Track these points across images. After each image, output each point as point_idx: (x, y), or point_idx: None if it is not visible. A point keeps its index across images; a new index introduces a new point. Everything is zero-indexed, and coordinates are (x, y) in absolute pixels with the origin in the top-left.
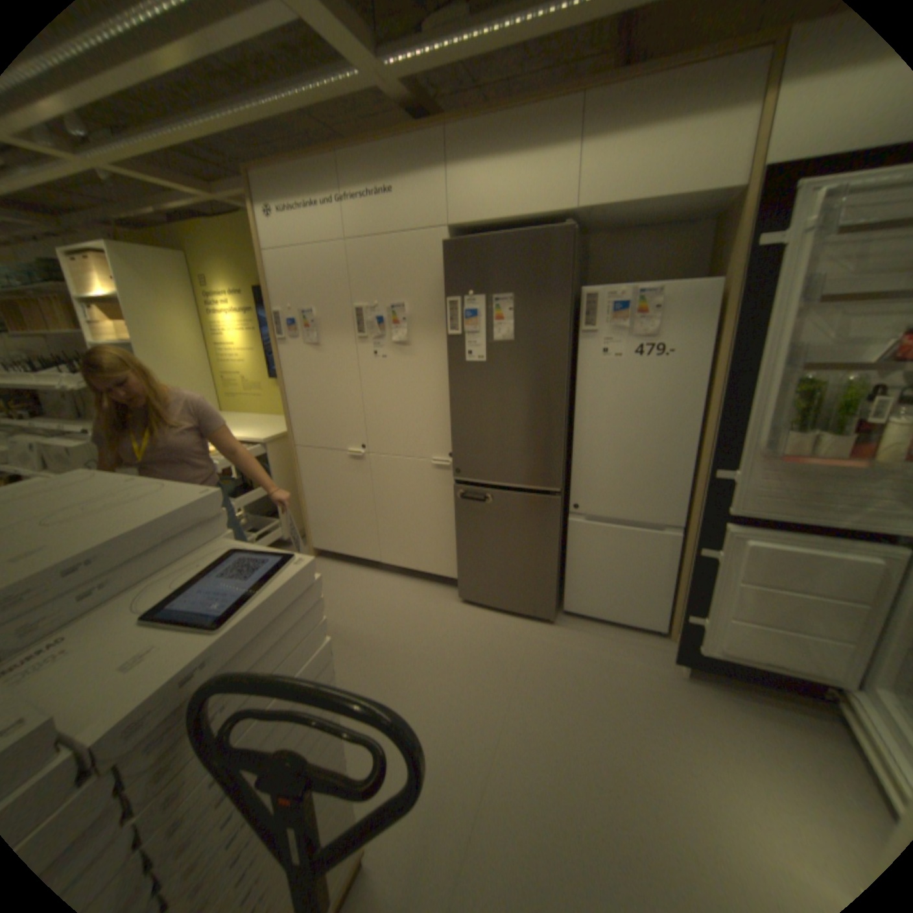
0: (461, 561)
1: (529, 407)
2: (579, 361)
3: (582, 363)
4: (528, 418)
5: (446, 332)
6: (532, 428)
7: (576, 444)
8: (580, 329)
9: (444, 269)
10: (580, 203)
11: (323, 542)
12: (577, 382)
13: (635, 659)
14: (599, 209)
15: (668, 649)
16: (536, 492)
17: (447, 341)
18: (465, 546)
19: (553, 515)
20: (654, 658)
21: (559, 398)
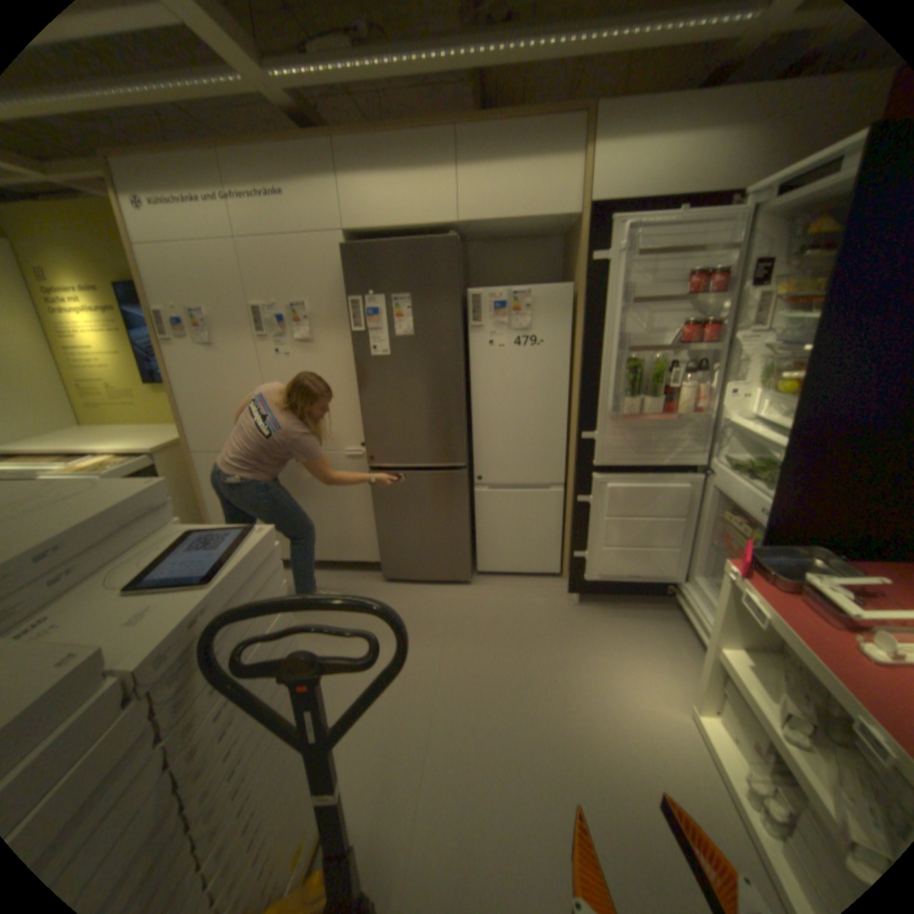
0: (382, 543)
1: (433, 395)
2: (470, 353)
3: (474, 354)
4: (433, 404)
5: (349, 329)
6: (437, 413)
7: (475, 424)
8: (469, 325)
9: (342, 271)
10: (459, 218)
11: None
12: (471, 371)
13: (537, 598)
14: (475, 224)
15: (561, 585)
16: (445, 469)
17: (351, 338)
18: (385, 528)
19: (461, 488)
20: (552, 594)
21: (458, 385)
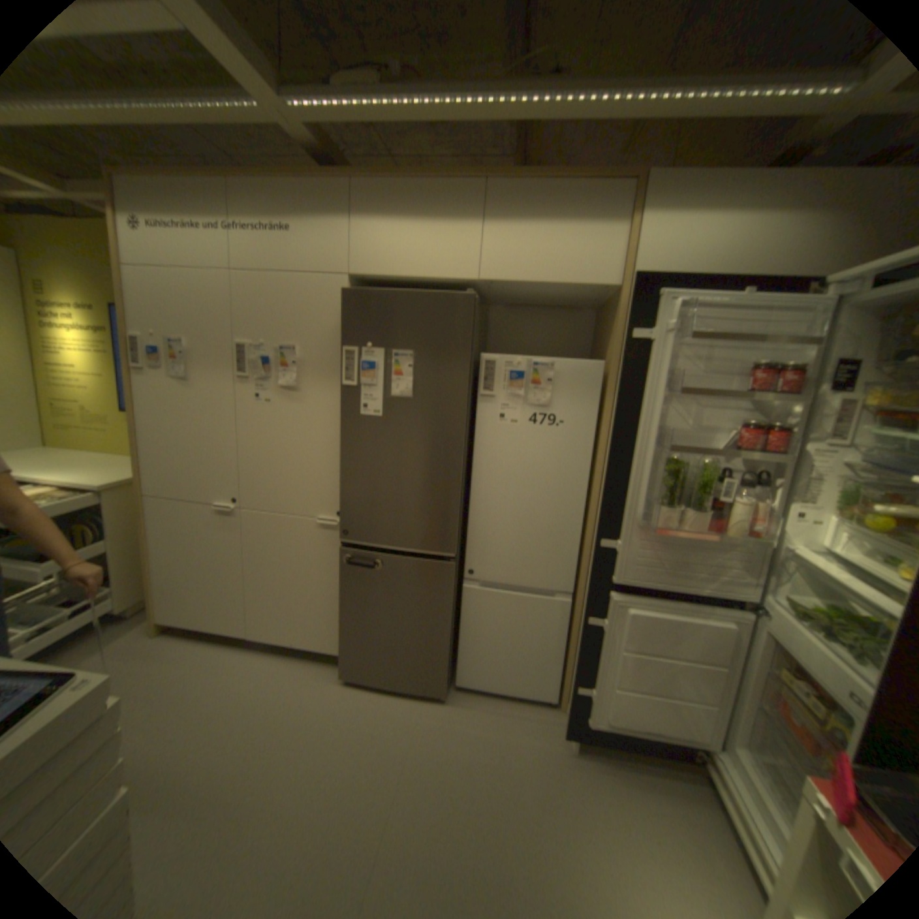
0: (345, 635)
1: (427, 467)
2: (477, 424)
3: (481, 426)
4: (425, 479)
5: (342, 381)
6: (429, 489)
7: (473, 507)
8: (480, 393)
9: (343, 317)
10: (481, 275)
11: (170, 616)
12: (476, 445)
13: (527, 737)
14: (499, 284)
15: (559, 721)
16: (431, 556)
17: (342, 390)
18: (350, 617)
19: (447, 582)
20: (545, 733)
21: (457, 460)
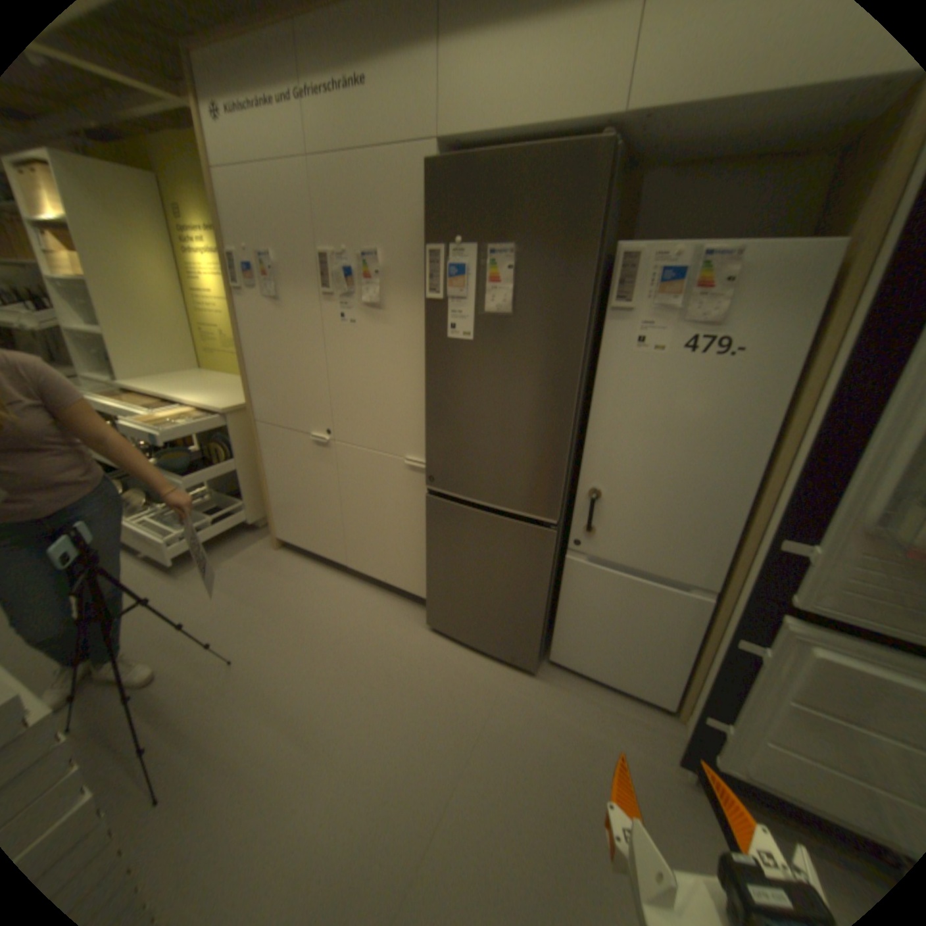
0: (432, 584)
1: (526, 409)
2: (603, 351)
3: (607, 353)
4: (524, 424)
5: (430, 294)
6: (528, 437)
7: (587, 464)
8: (611, 304)
9: (430, 203)
10: (631, 101)
11: (287, 534)
12: (598, 380)
13: (628, 743)
14: (660, 115)
15: (674, 734)
16: (527, 518)
17: (430, 306)
18: (437, 568)
19: (545, 551)
20: (654, 745)
21: (568, 401)
